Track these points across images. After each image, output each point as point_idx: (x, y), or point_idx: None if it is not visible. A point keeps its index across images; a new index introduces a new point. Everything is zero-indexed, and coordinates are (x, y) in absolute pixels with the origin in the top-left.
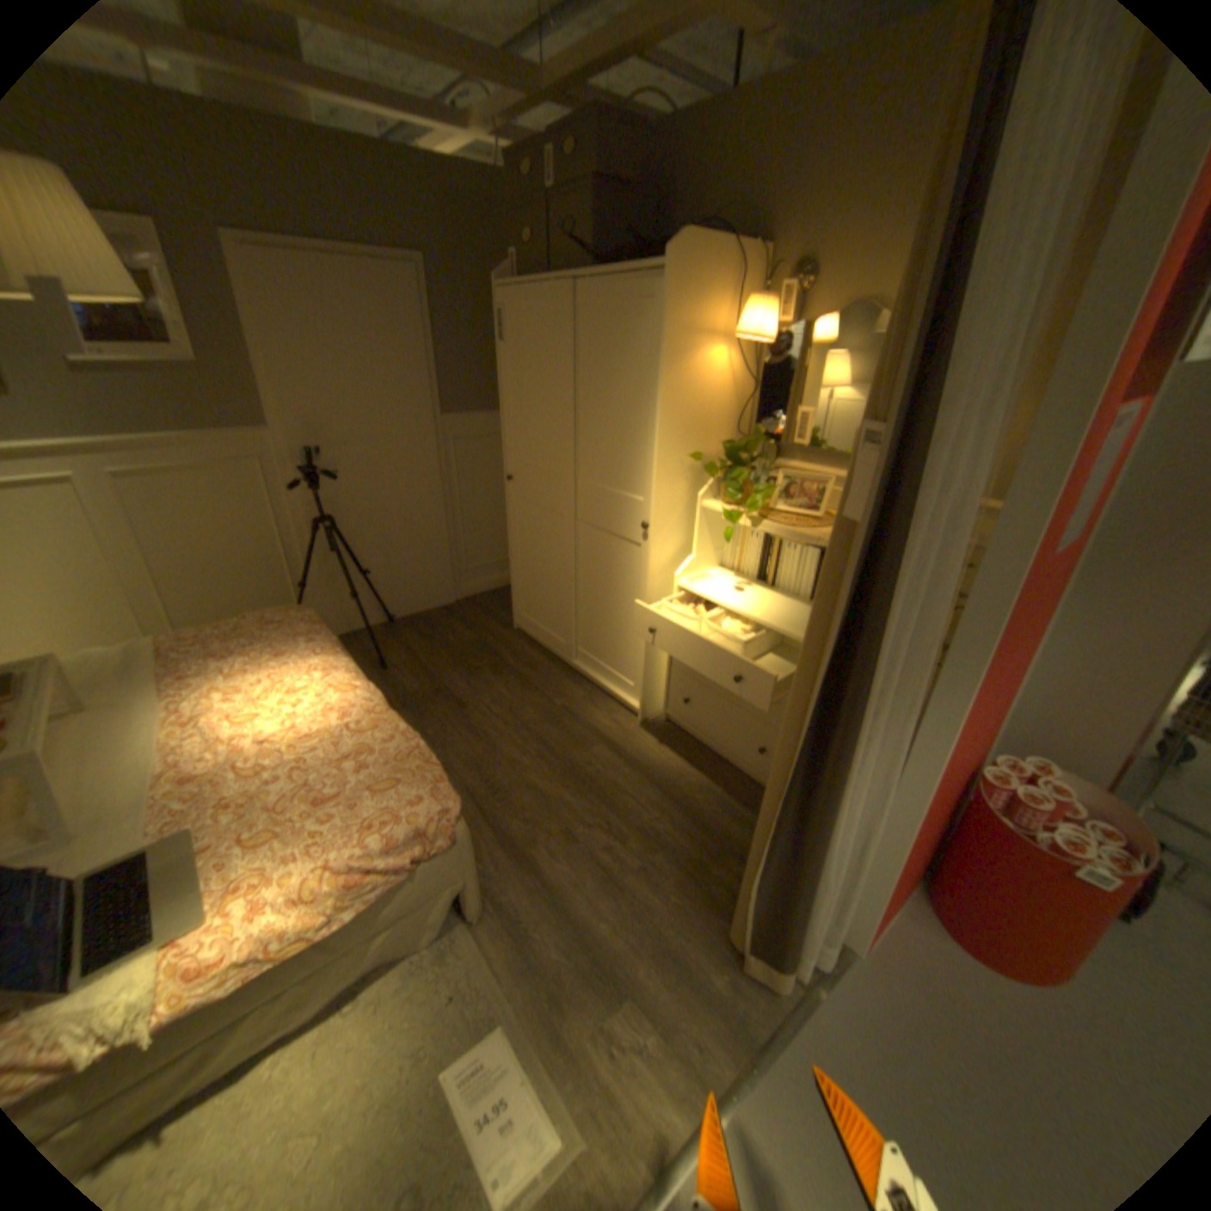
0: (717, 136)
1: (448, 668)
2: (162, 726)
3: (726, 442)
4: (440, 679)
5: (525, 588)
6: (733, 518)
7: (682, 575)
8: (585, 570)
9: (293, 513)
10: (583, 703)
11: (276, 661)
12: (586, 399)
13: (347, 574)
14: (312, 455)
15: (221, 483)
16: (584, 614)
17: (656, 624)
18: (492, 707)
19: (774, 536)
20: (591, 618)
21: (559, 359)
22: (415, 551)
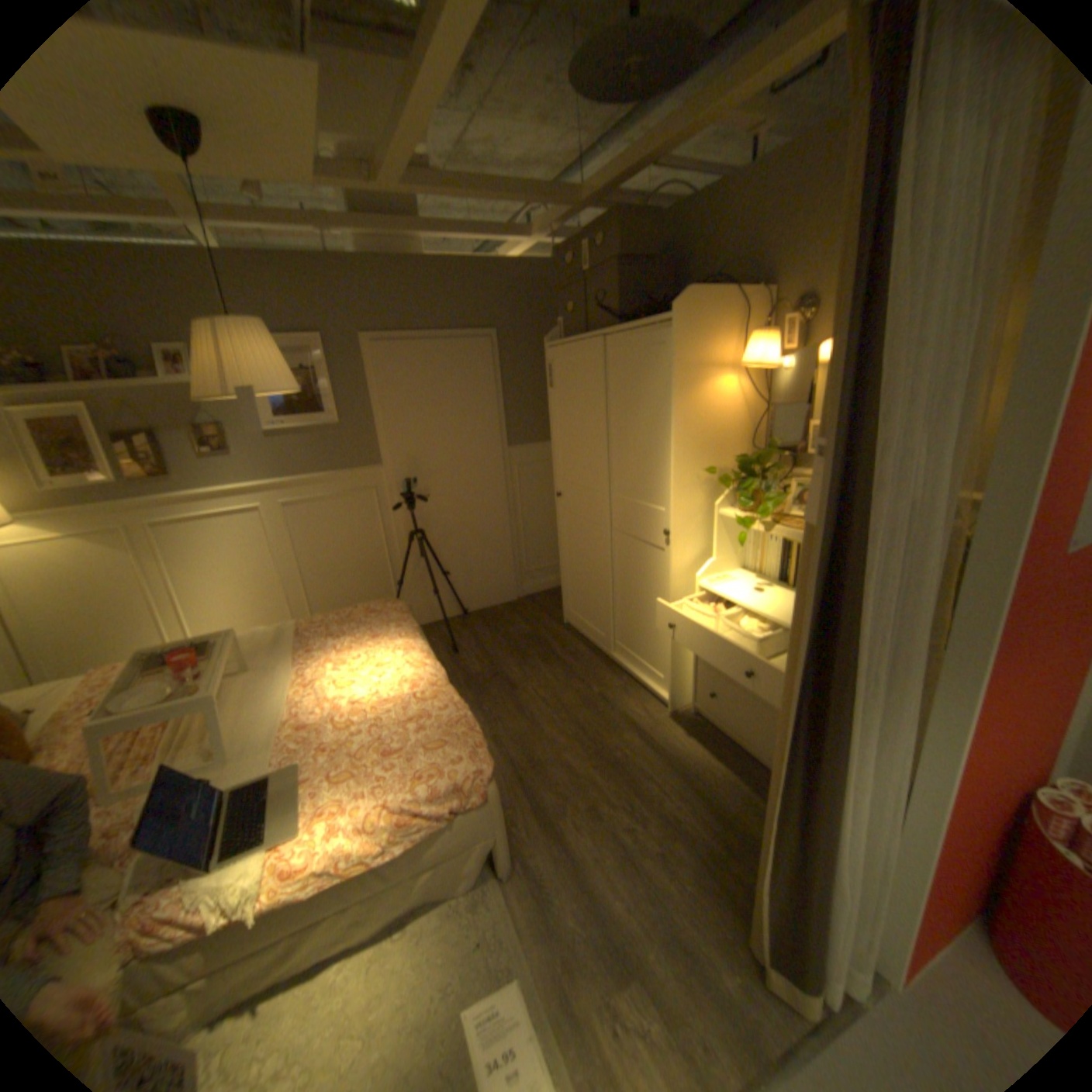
0: (723, 208)
1: (506, 654)
2: (291, 685)
3: (740, 456)
4: (498, 664)
5: (572, 587)
6: (747, 524)
7: (705, 576)
8: (619, 571)
9: (396, 527)
10: (618, 692)
11: (371, 640)
12: (616, 428)
13: (433, 574)
14: (411, 483)
15: (349, 506)
16: (620, 611)
17: (681, 621)
18: (538, 690)
19: (792, 540)
20: (625, 614)
21: (594, 398)
22: (485, 556)
